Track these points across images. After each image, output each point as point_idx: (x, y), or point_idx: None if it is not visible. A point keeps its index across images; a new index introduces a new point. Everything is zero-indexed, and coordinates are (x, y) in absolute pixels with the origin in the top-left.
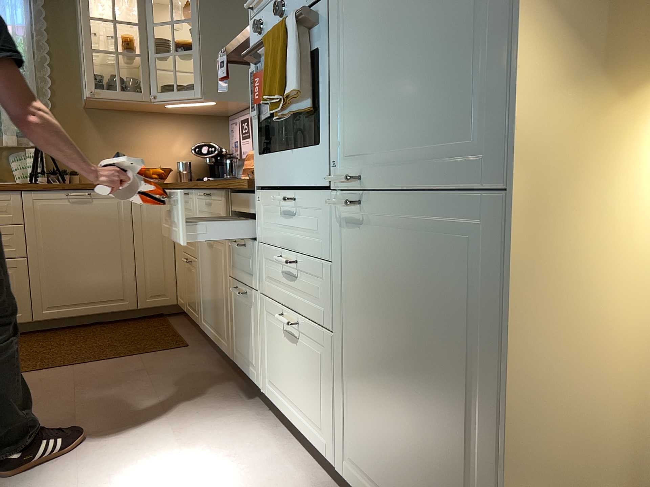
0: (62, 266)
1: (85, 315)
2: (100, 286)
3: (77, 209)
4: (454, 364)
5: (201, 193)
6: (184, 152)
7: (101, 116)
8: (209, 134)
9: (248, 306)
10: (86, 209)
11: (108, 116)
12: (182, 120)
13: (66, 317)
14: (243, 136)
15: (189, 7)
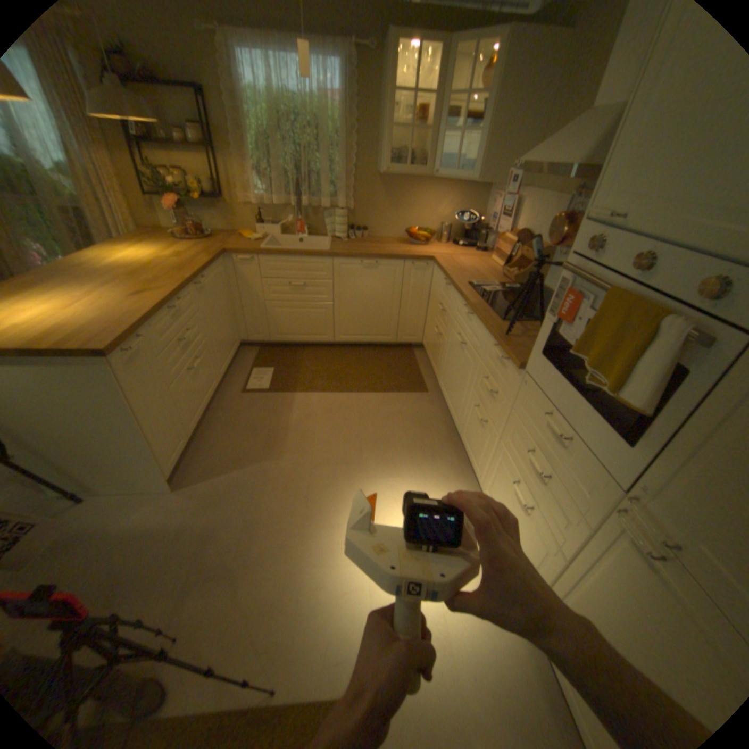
0: (353, 311)
1: (363, 342)
2: (375, 326)
3: (366, 273)
4: None
5: (465, 310)
6: (447, 214)
7: (388, 180)
8: (472, 197)
9: (484, 428)
10: (372, 273)
11: (394, 180)
12: (452, 184)
13: (352, 342)
14: (503, 210)
15: (489, 72)
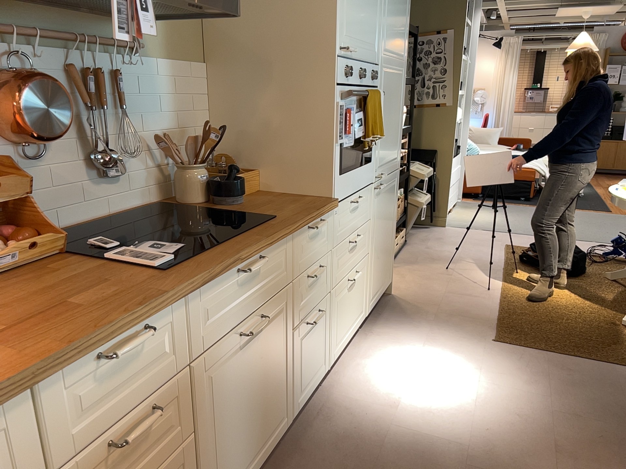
0: None
1: None
2: None
3: None
4: (391, 220)
5: (257, 264)
6: None
7: None
8: None
9: (318, 320)
10: None
11: None
12: None
13: None
14: None
15: None
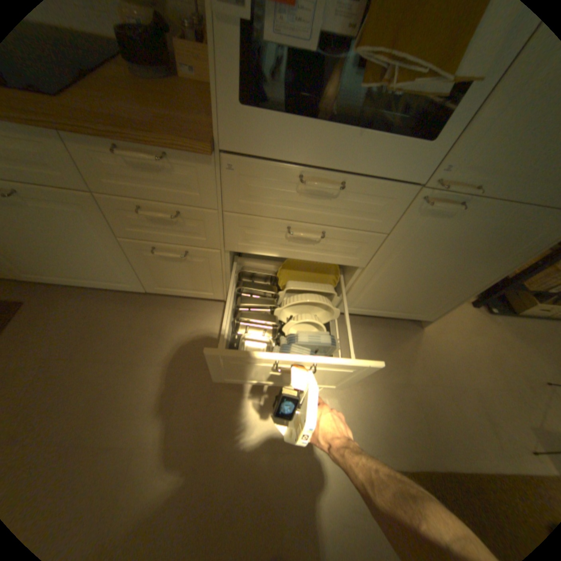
0: None
1: None
2: None
3: None
4: (477, 270)
5: None
6: None
7: None
8: None
9: (189, 258)
10: None
11: None
12: None
13: None
14: None
15: None
